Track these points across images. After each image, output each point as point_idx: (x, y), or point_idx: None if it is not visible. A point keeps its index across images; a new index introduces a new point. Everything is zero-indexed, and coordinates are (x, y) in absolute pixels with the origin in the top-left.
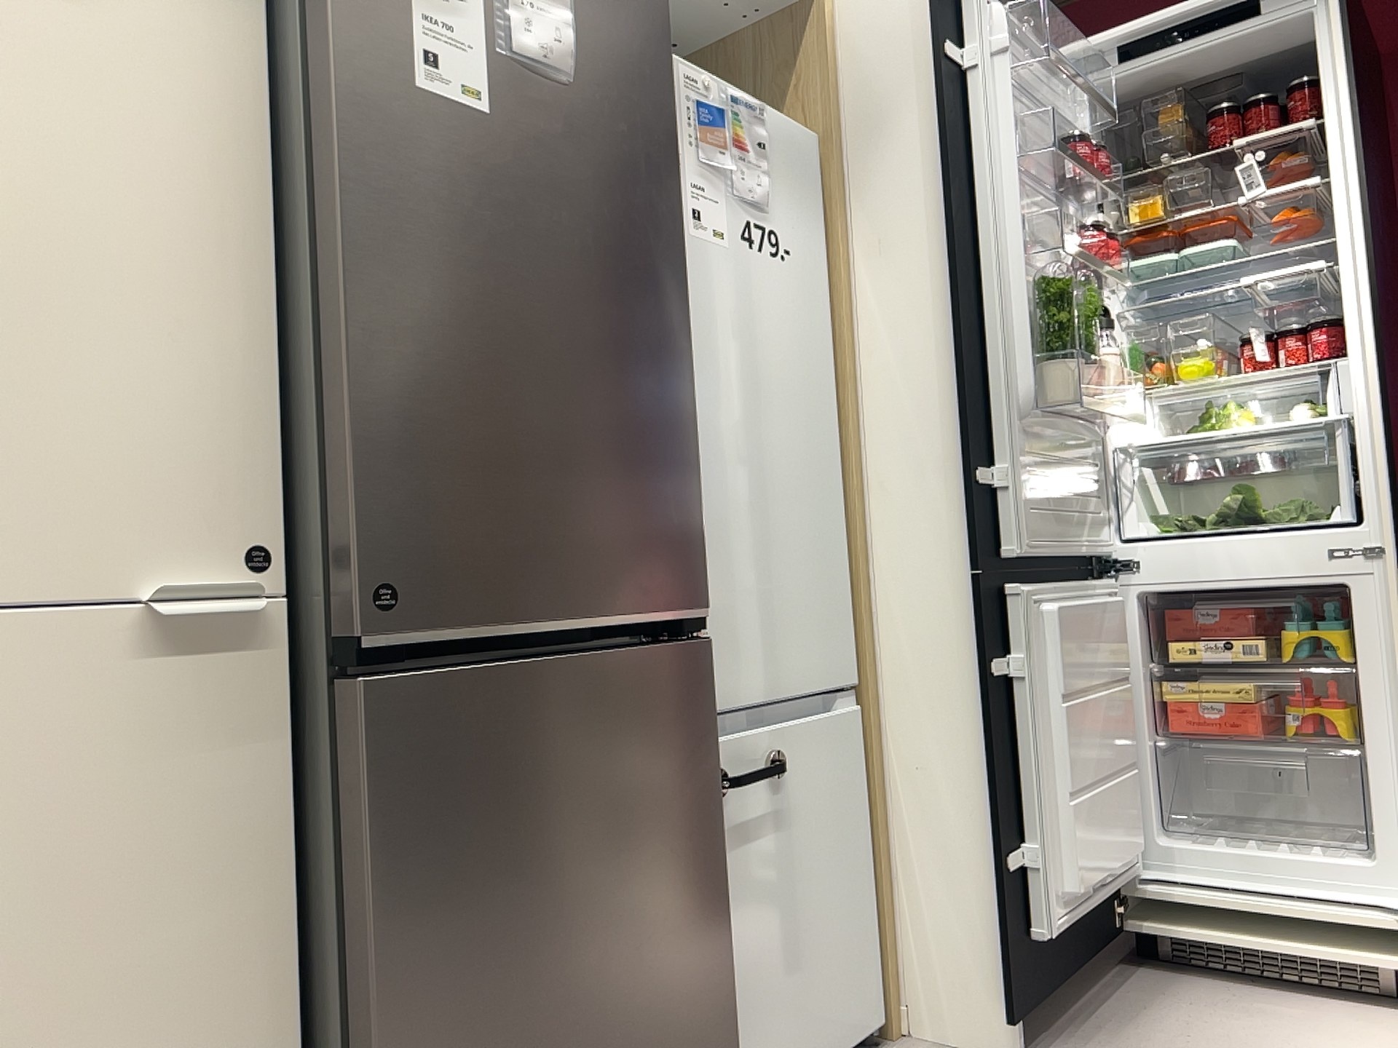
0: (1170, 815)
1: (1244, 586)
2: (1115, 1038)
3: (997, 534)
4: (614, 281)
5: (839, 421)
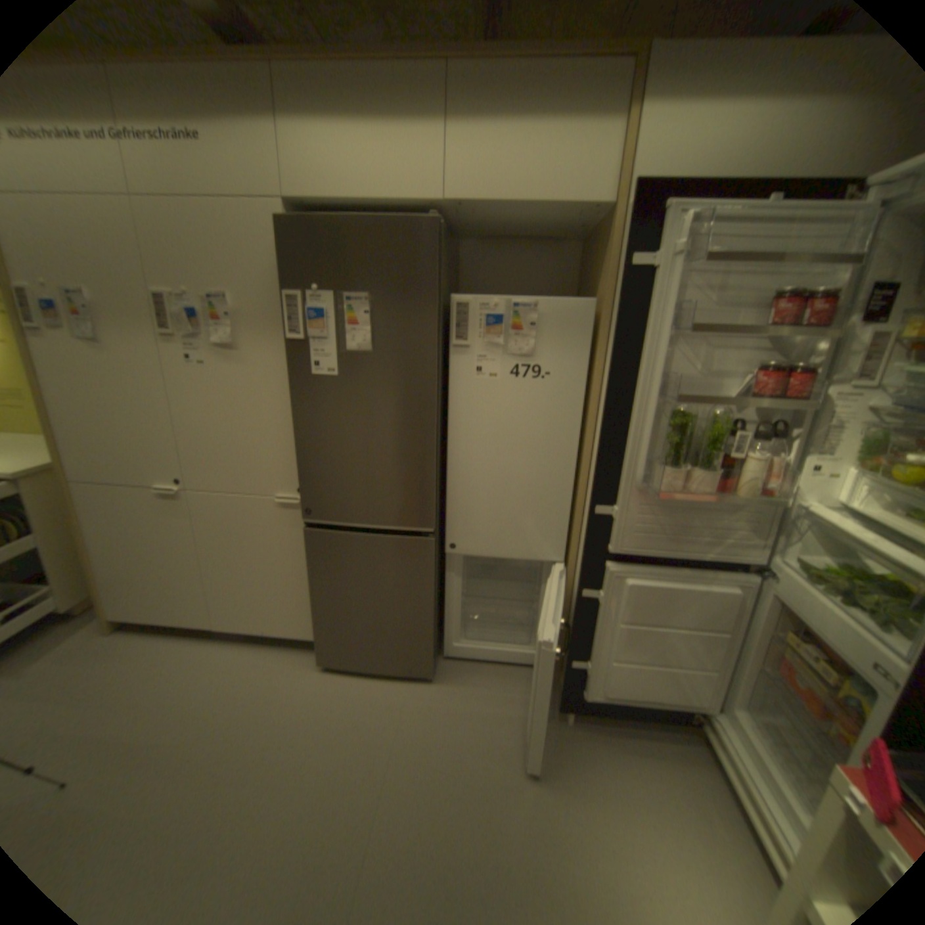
0: (766, 709)
1: (821, 638)
2: (615, 755)
3: (606, 538)
4: (392, 421)
5: (582, 449)
